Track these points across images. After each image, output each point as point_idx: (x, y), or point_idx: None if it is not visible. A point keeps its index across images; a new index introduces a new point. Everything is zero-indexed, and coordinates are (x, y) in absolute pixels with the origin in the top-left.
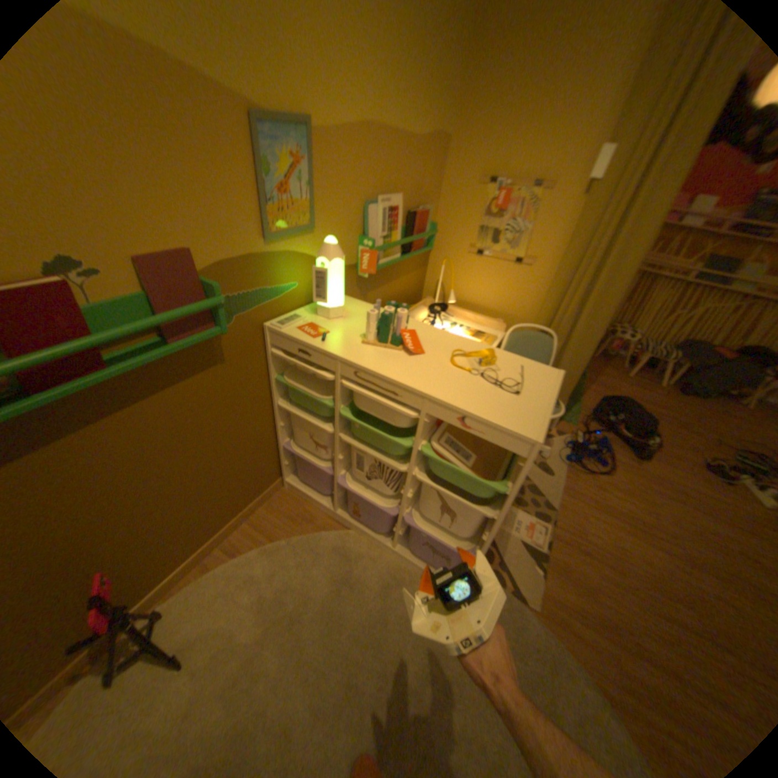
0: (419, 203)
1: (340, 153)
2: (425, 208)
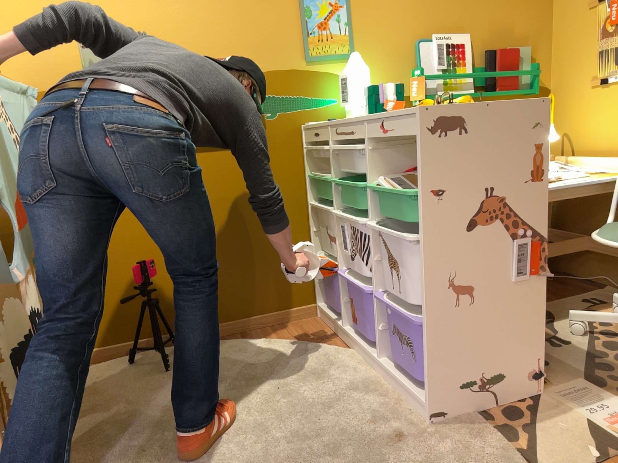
0: (504, 46)
1: (380, 4)
2: (510, 48)
